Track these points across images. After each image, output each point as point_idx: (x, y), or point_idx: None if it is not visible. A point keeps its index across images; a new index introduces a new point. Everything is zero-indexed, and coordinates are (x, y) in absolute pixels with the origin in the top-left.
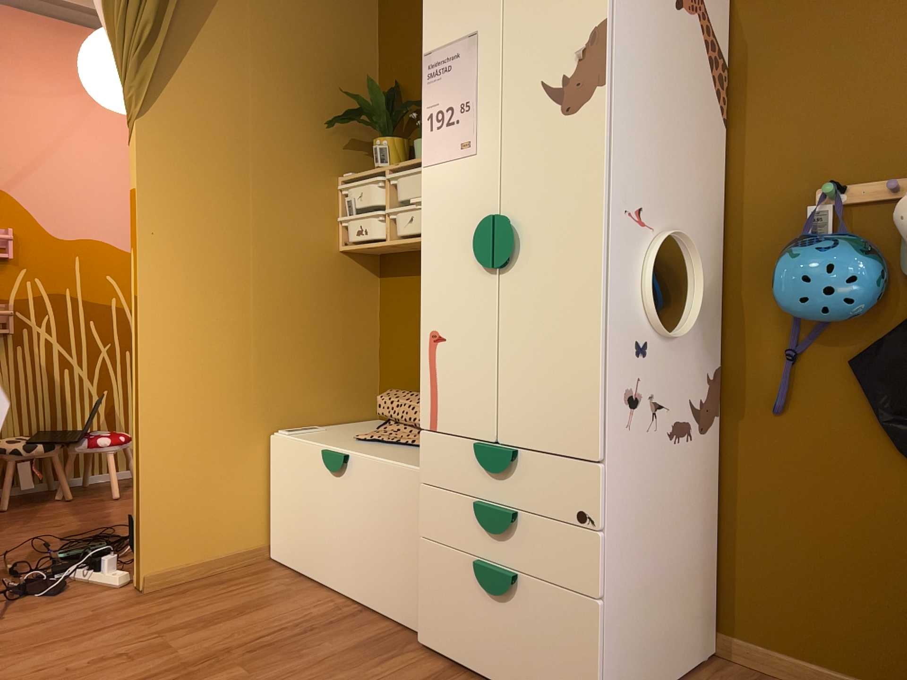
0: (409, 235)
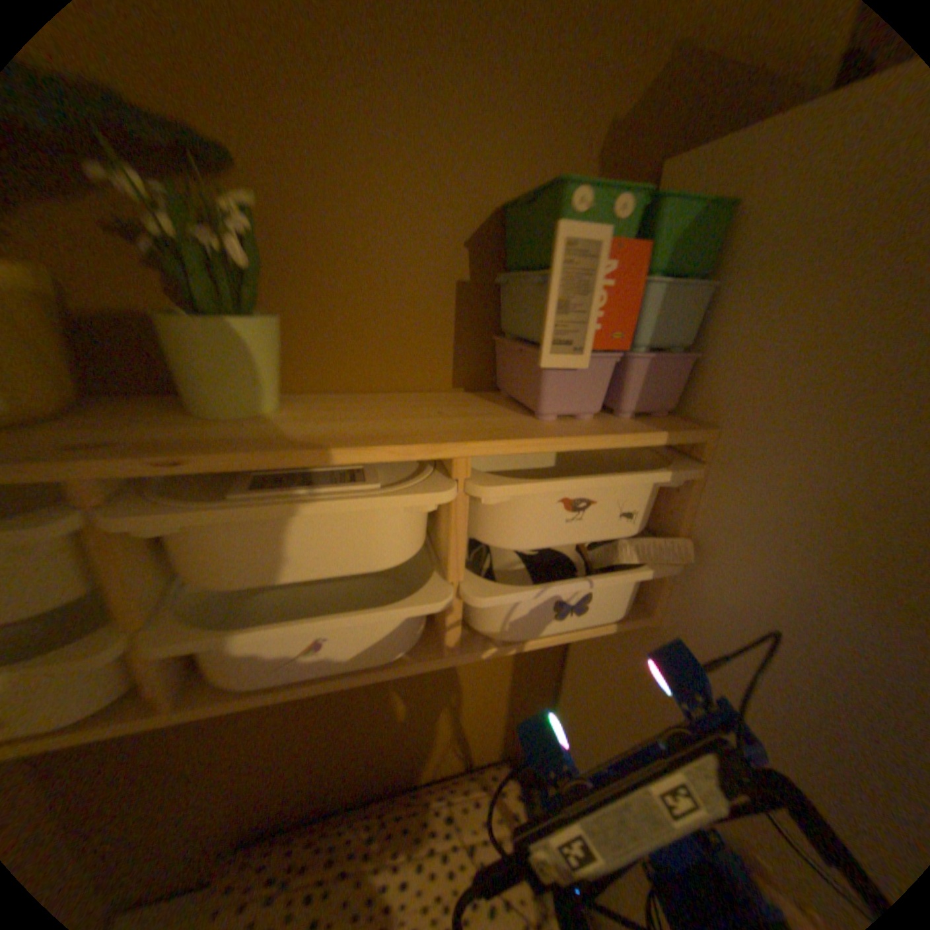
0: (311, 673)
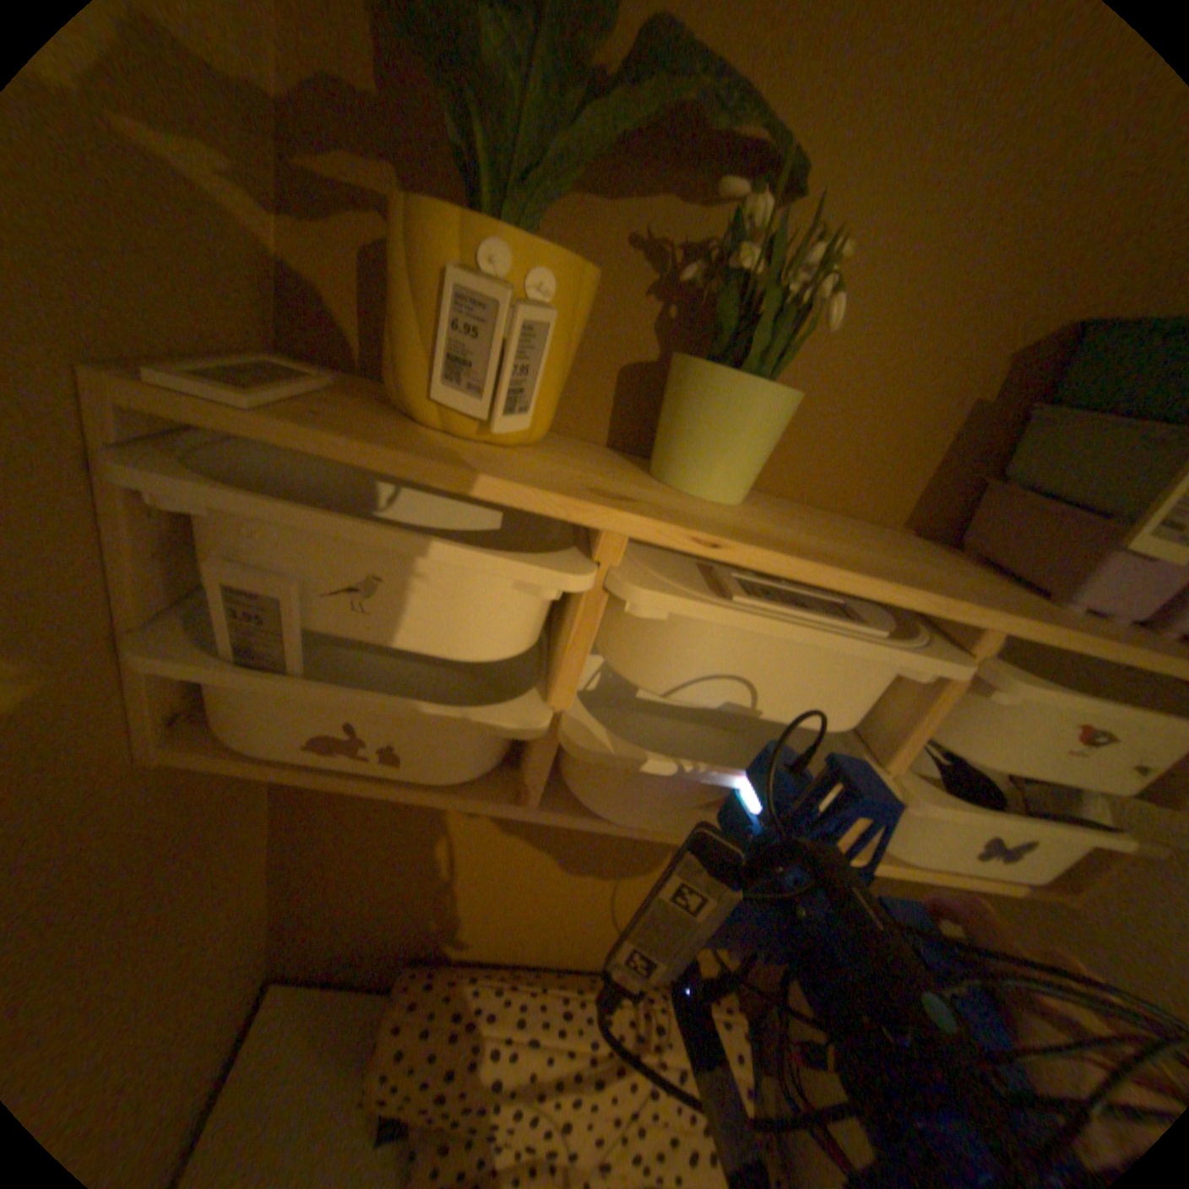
0: (682, 817)
